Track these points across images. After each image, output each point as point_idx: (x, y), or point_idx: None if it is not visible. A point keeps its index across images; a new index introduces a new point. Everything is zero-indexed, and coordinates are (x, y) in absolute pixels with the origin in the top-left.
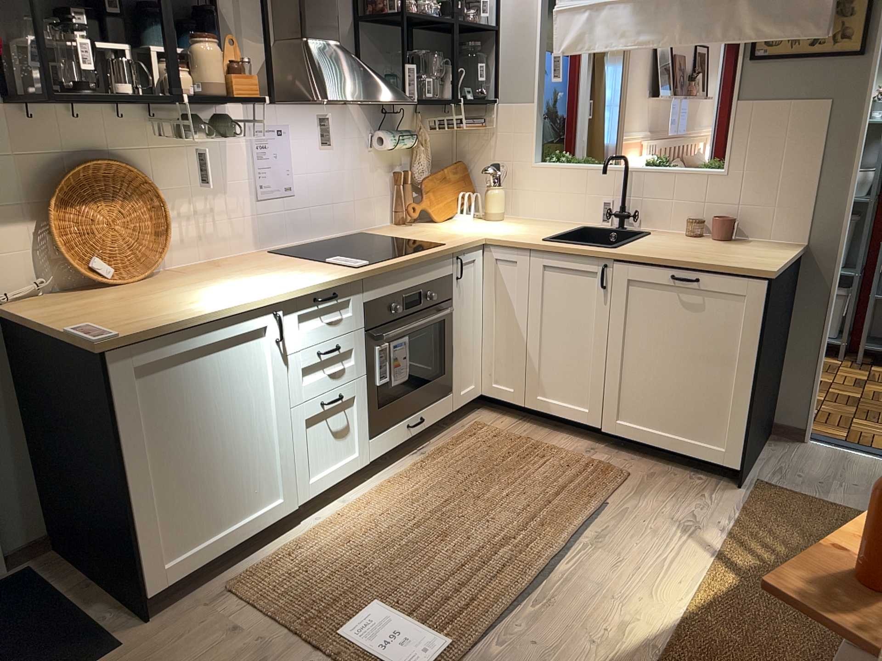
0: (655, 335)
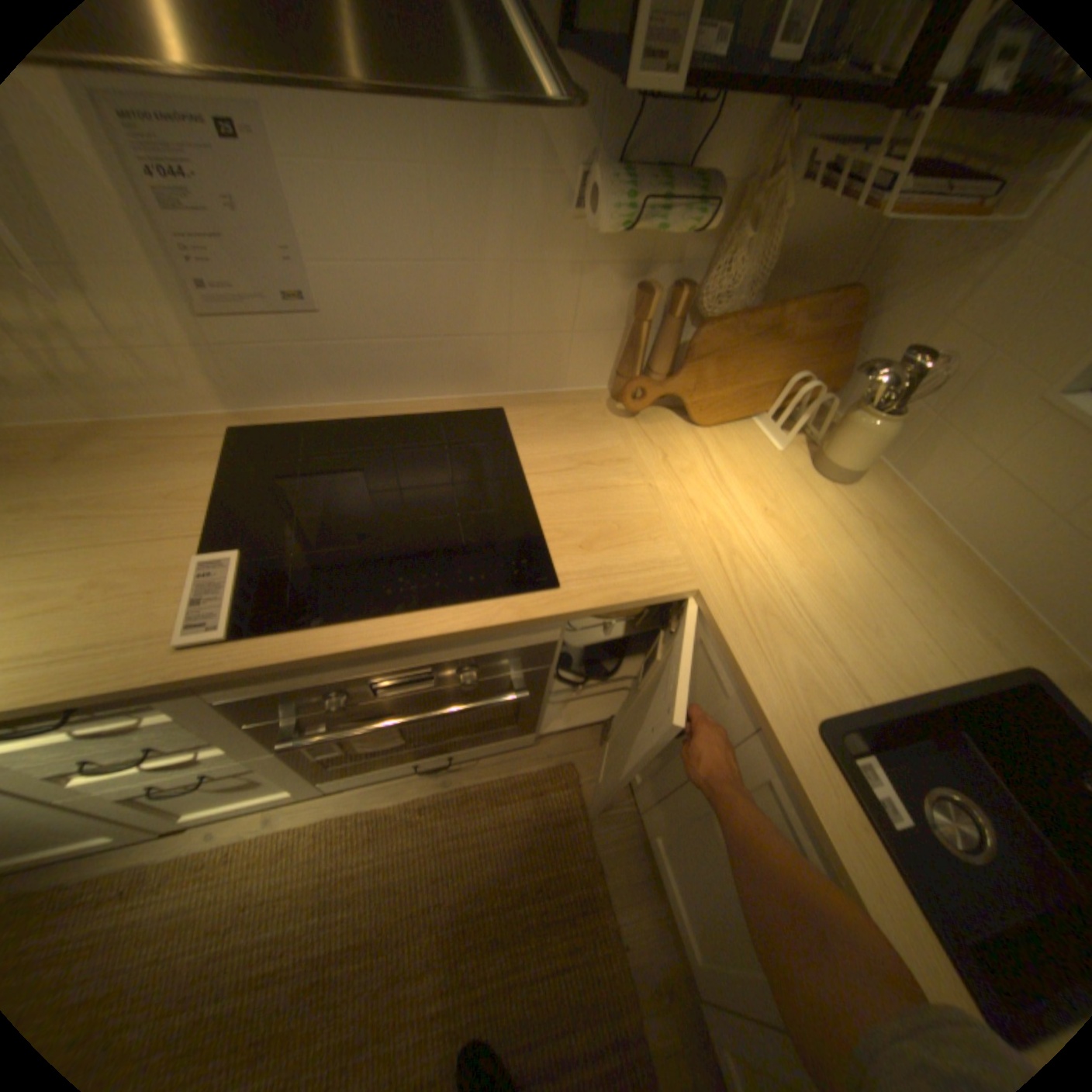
0: None
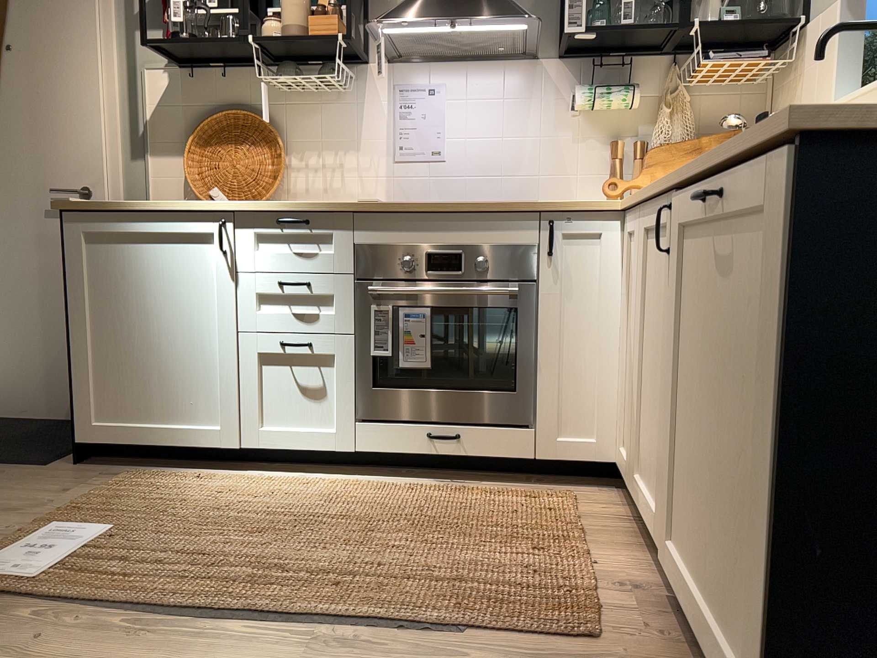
0: (706, 349)
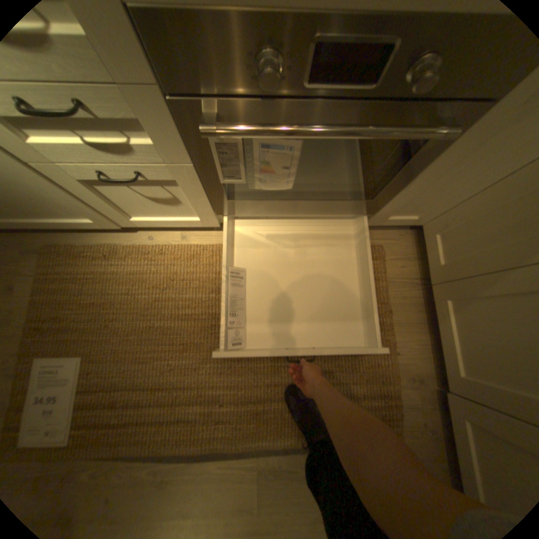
0: None
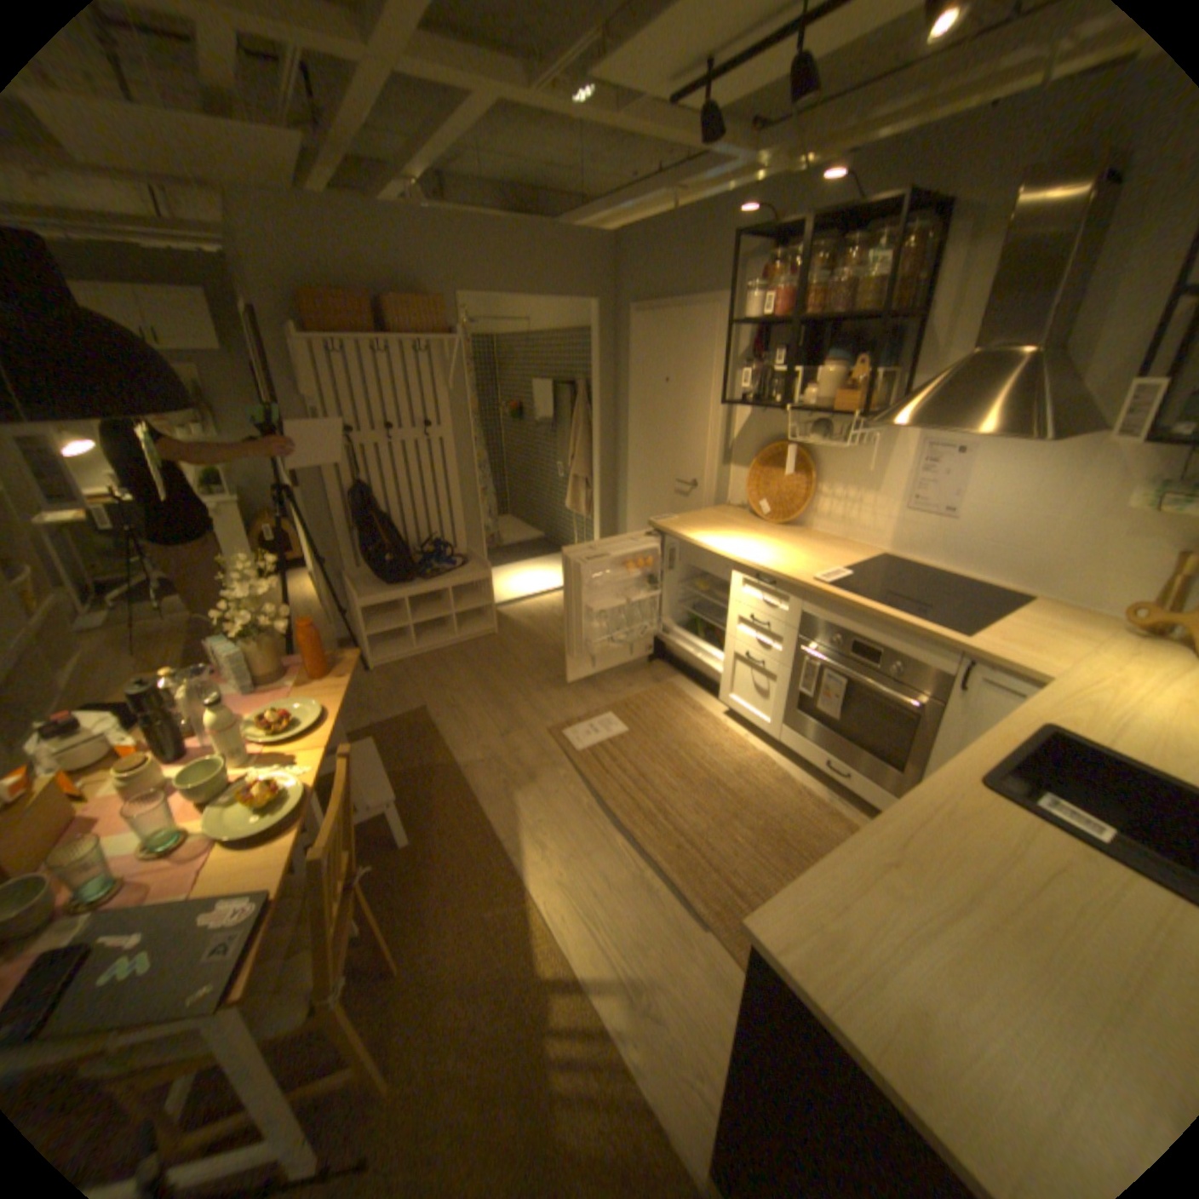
0: None
